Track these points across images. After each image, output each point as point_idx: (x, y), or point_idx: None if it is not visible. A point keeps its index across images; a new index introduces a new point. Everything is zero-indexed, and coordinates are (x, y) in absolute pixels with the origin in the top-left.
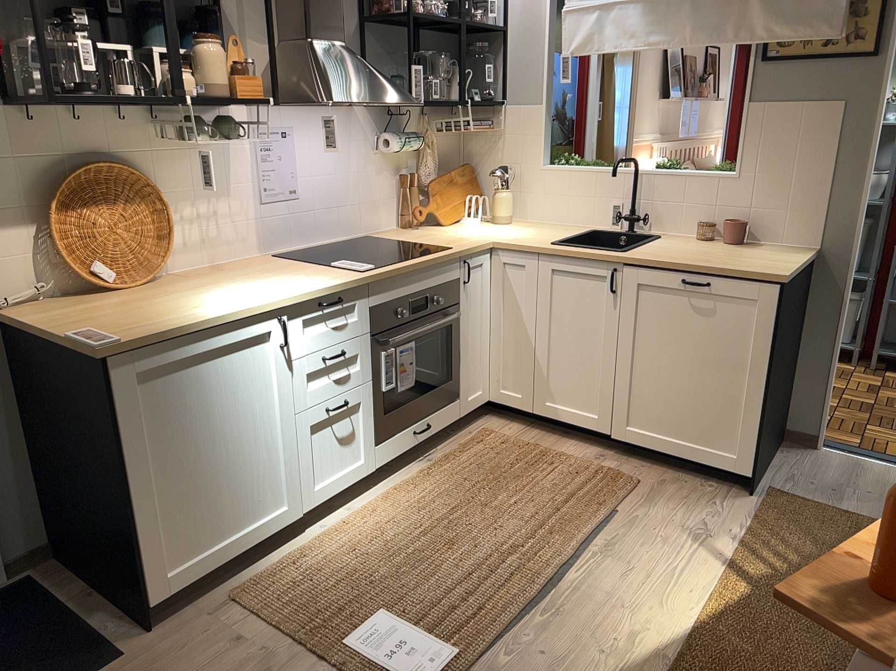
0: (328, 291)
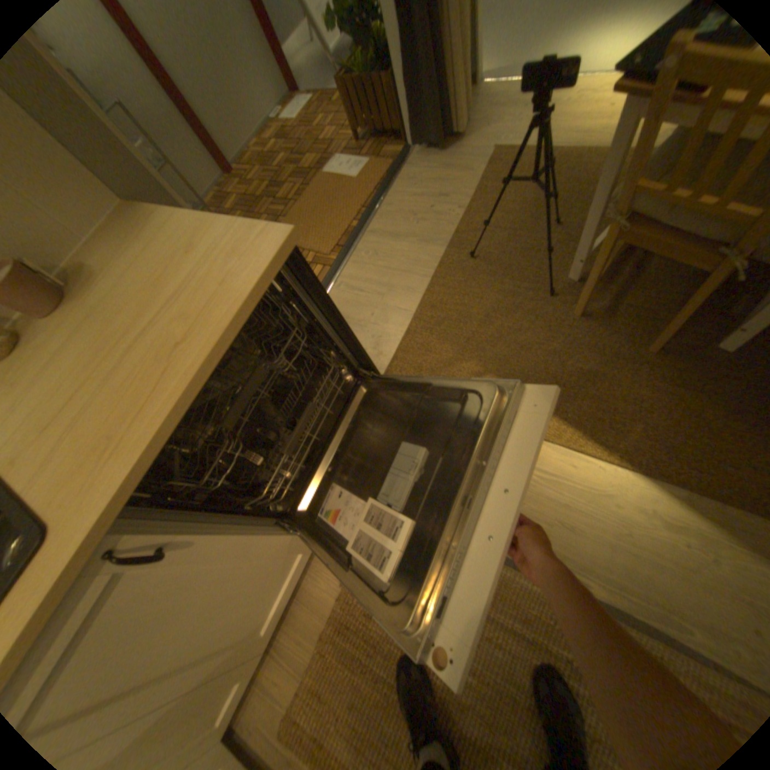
0: None
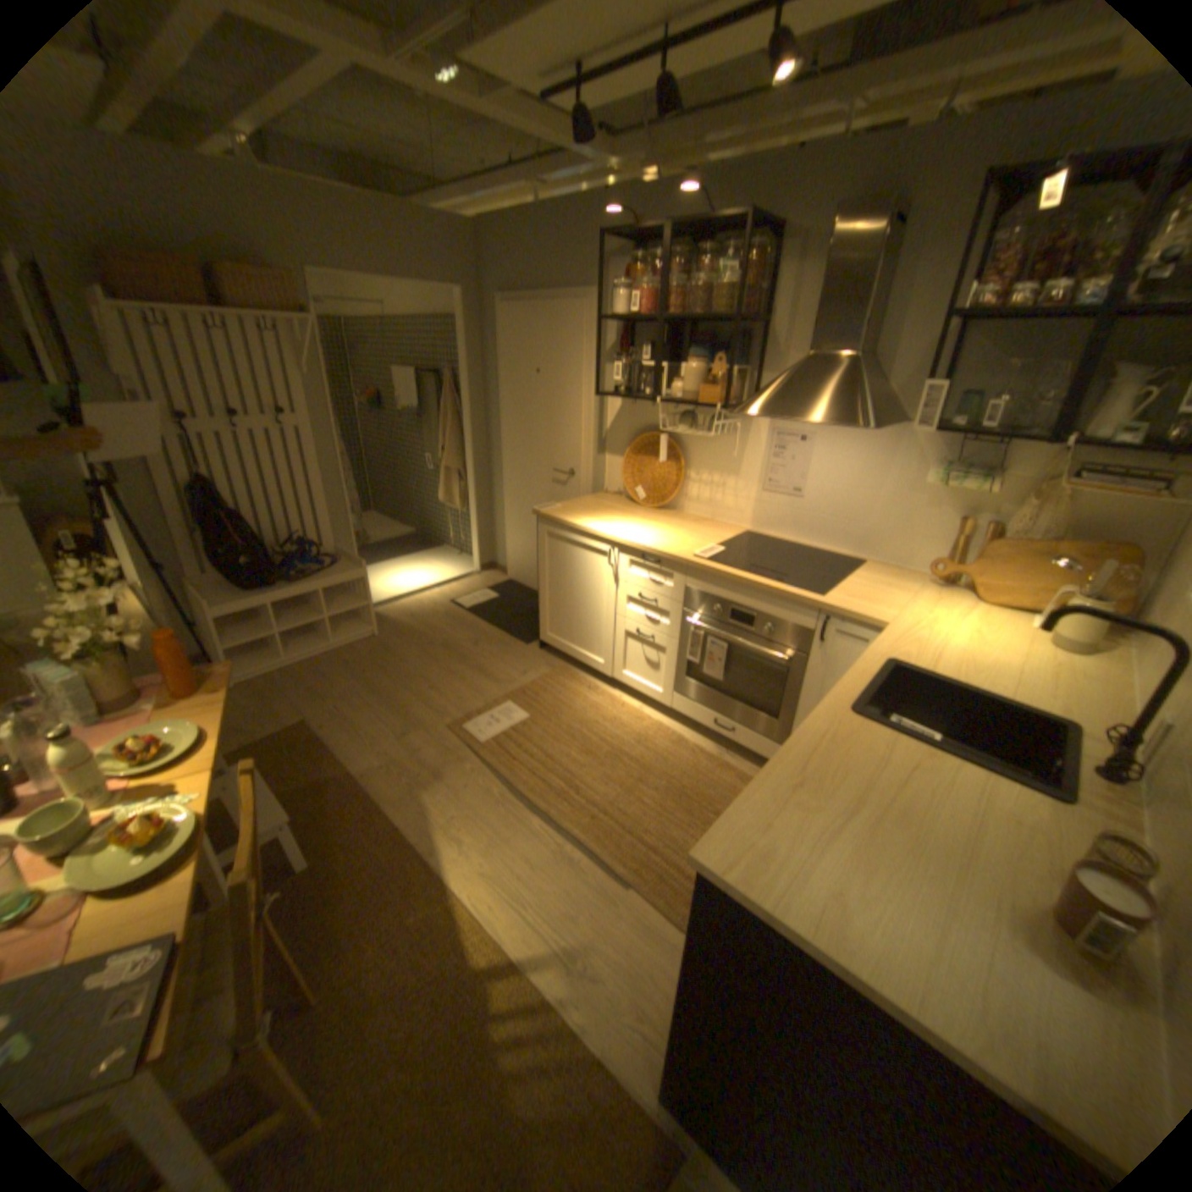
0: (646, 551)
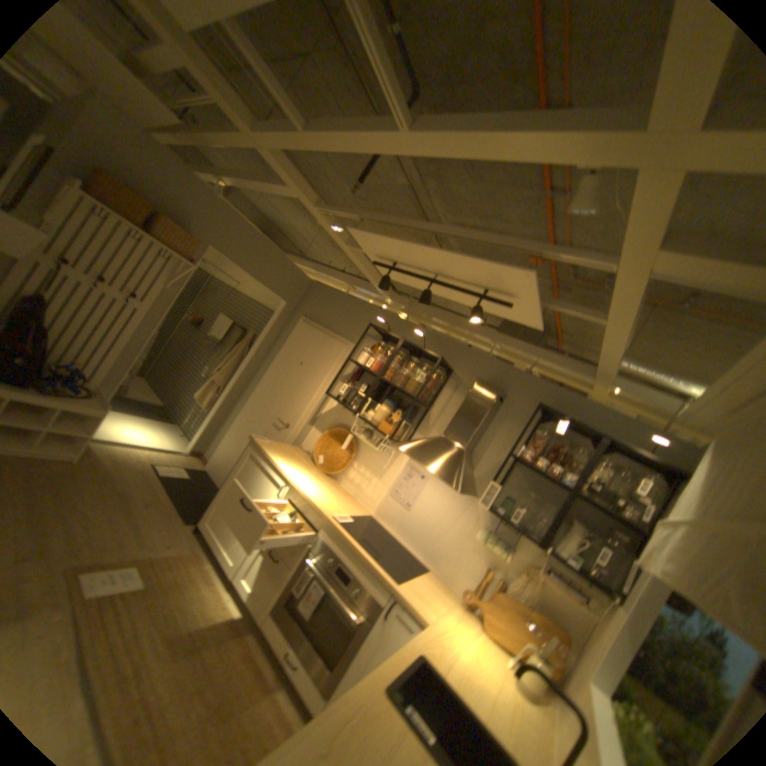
0: (305, 499)
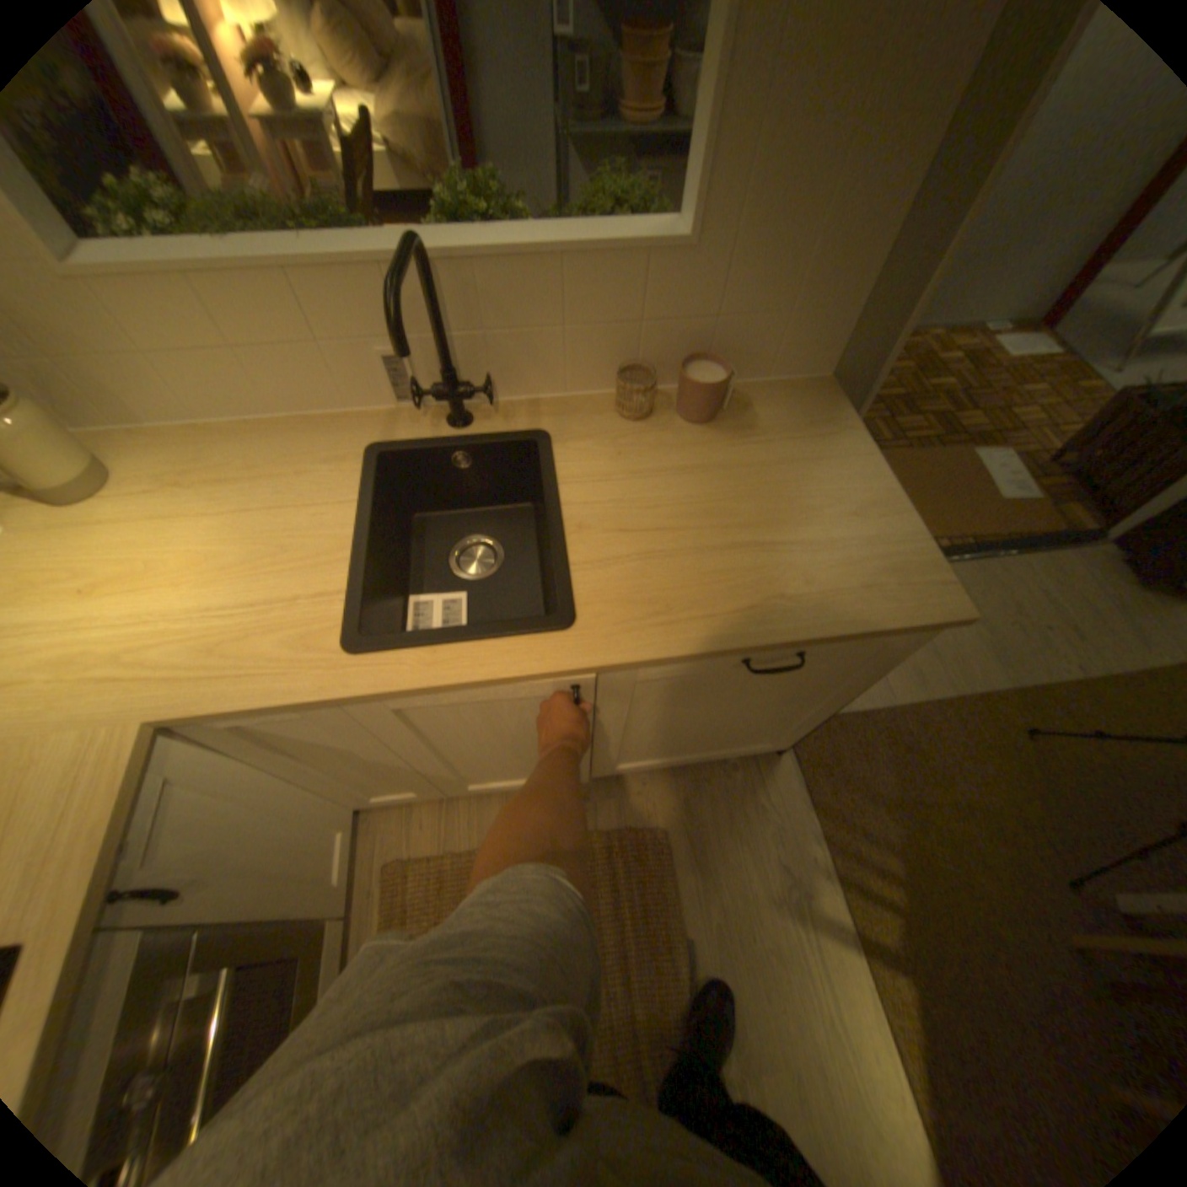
0: None
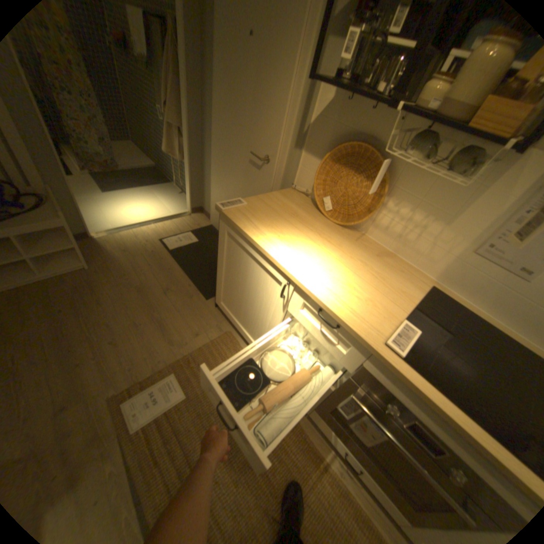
0: (328, 310)
